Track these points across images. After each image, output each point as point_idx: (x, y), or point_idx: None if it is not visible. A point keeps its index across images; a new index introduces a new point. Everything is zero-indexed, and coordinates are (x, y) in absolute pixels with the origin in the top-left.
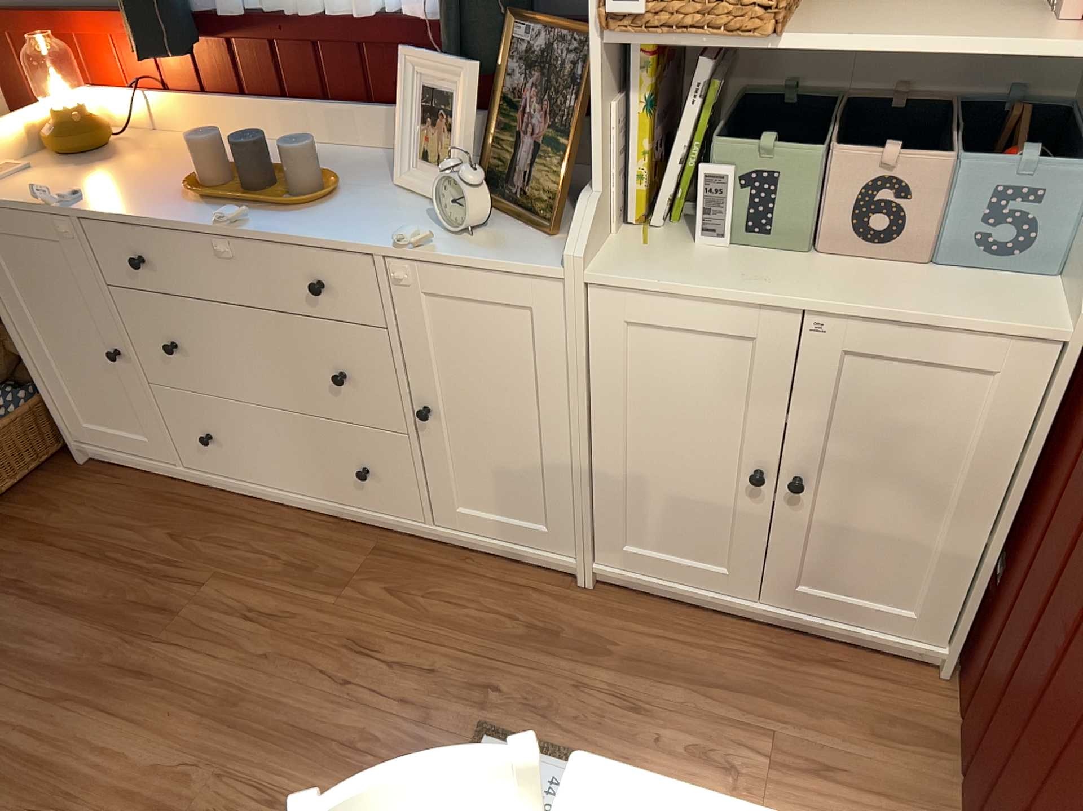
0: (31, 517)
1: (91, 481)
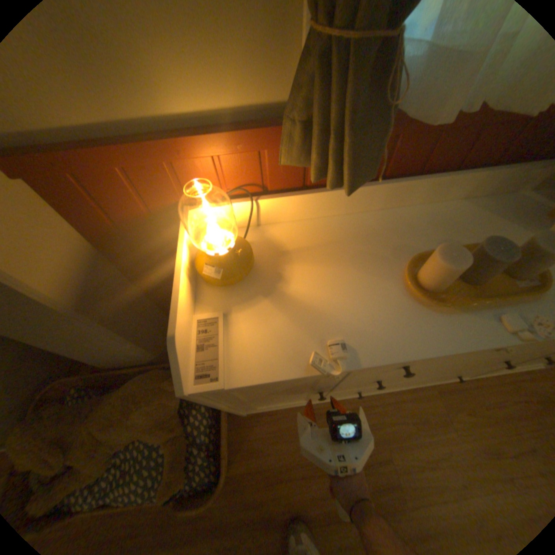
0: (251, 473)
1: (258, 428)
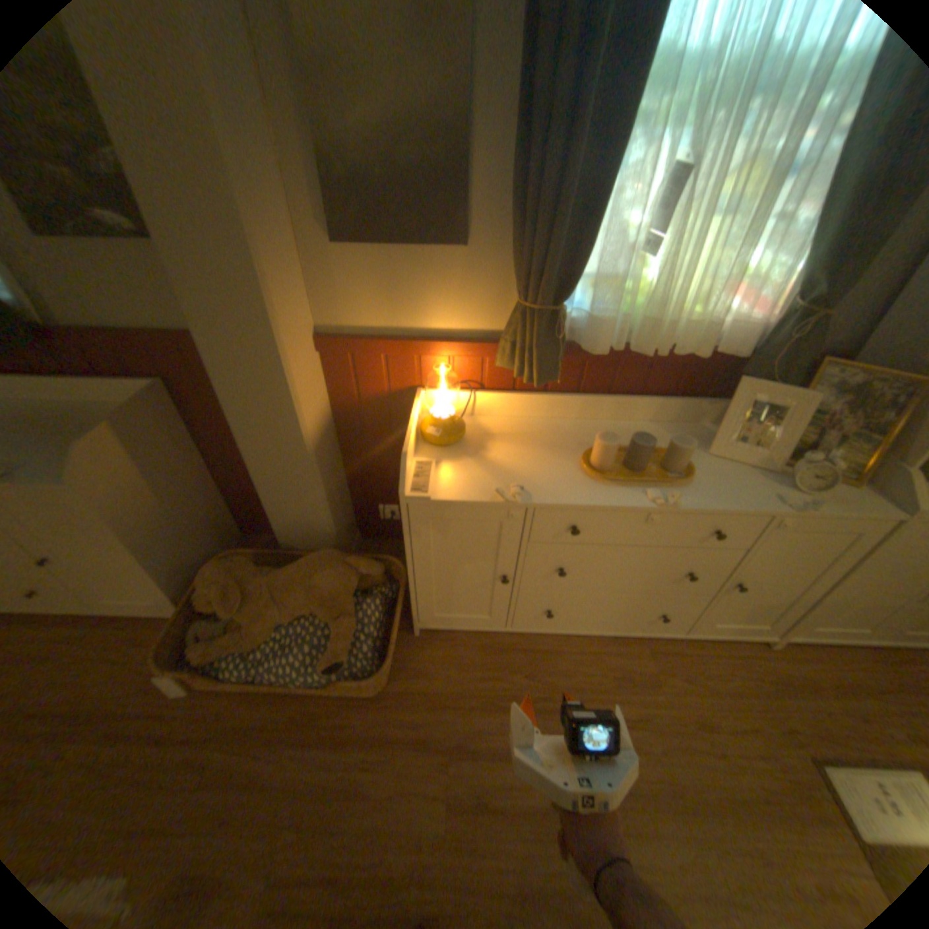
0: (413, 693)
1: (430, 651)
